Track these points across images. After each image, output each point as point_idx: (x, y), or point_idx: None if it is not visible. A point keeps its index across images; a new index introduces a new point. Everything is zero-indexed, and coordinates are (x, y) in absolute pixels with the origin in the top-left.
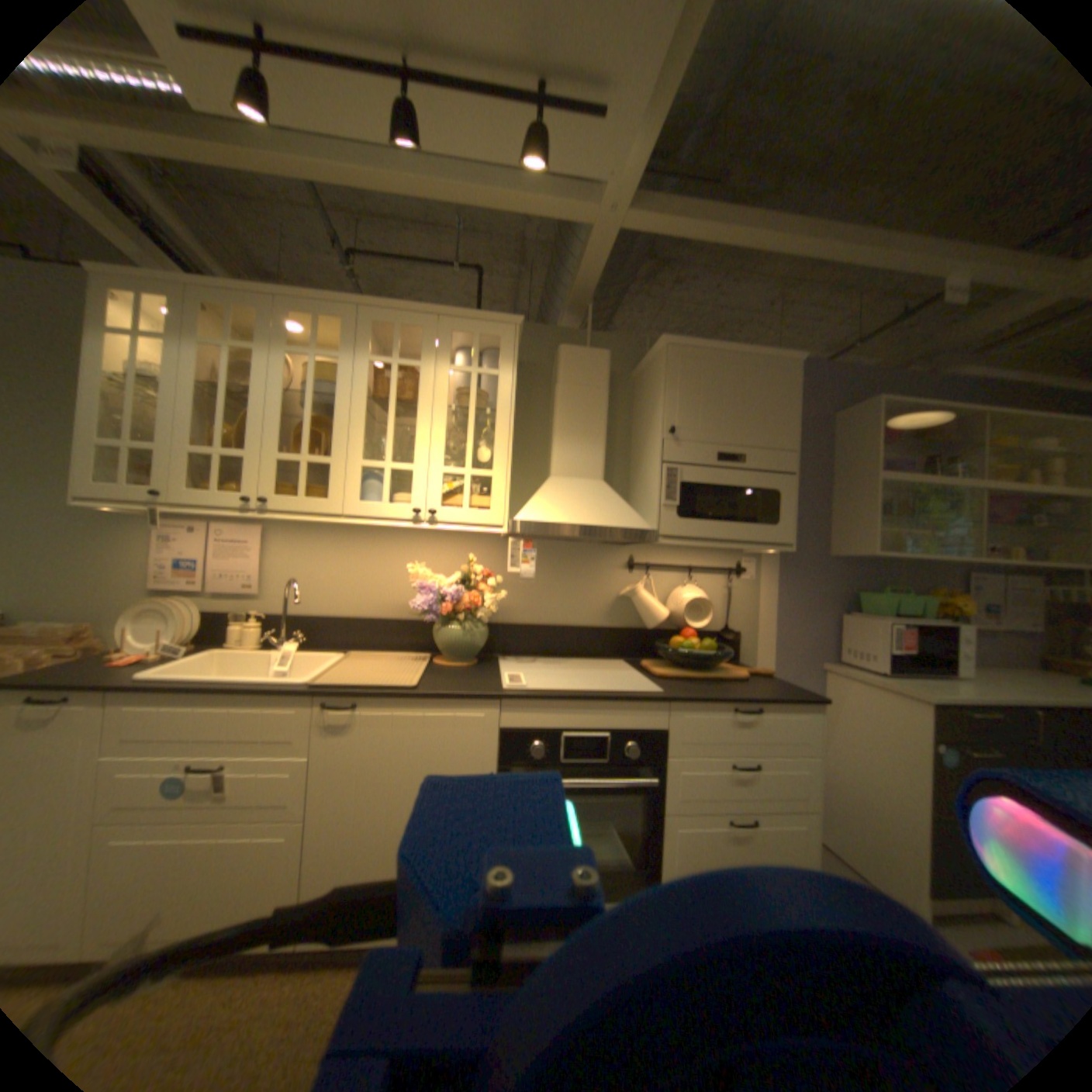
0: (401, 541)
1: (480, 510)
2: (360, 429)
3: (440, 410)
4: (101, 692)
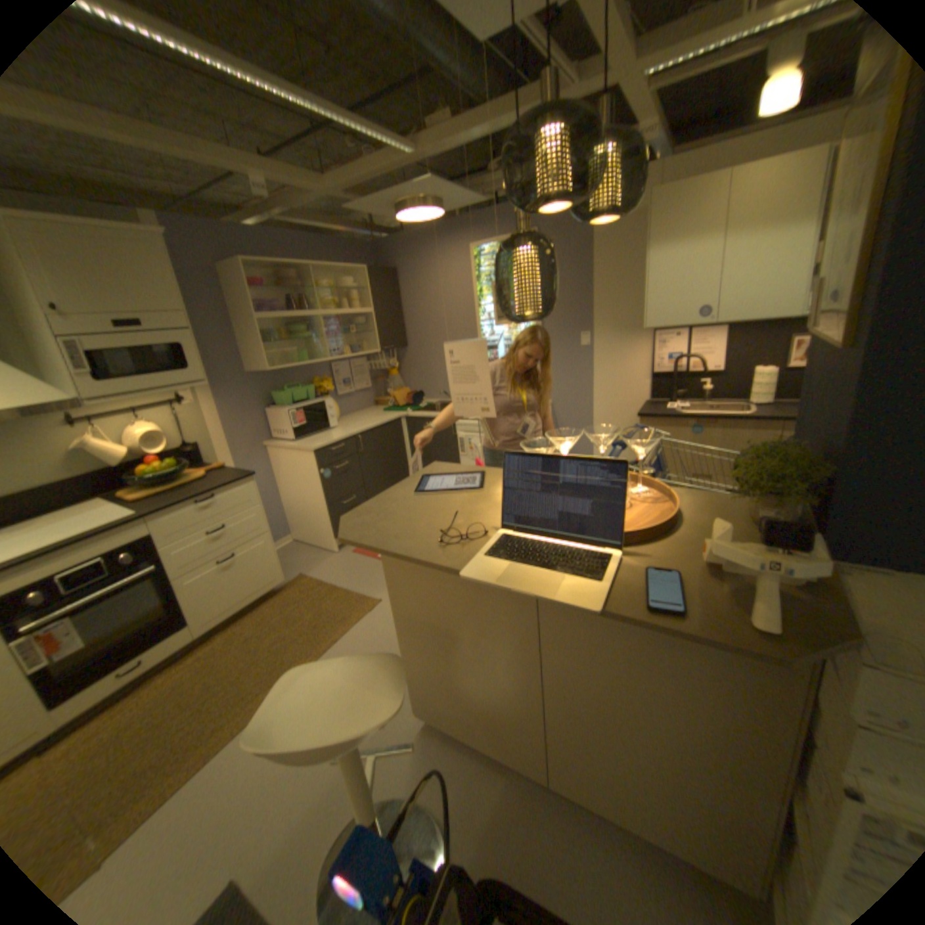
0: None
1: None
2: None
3: None
4: None
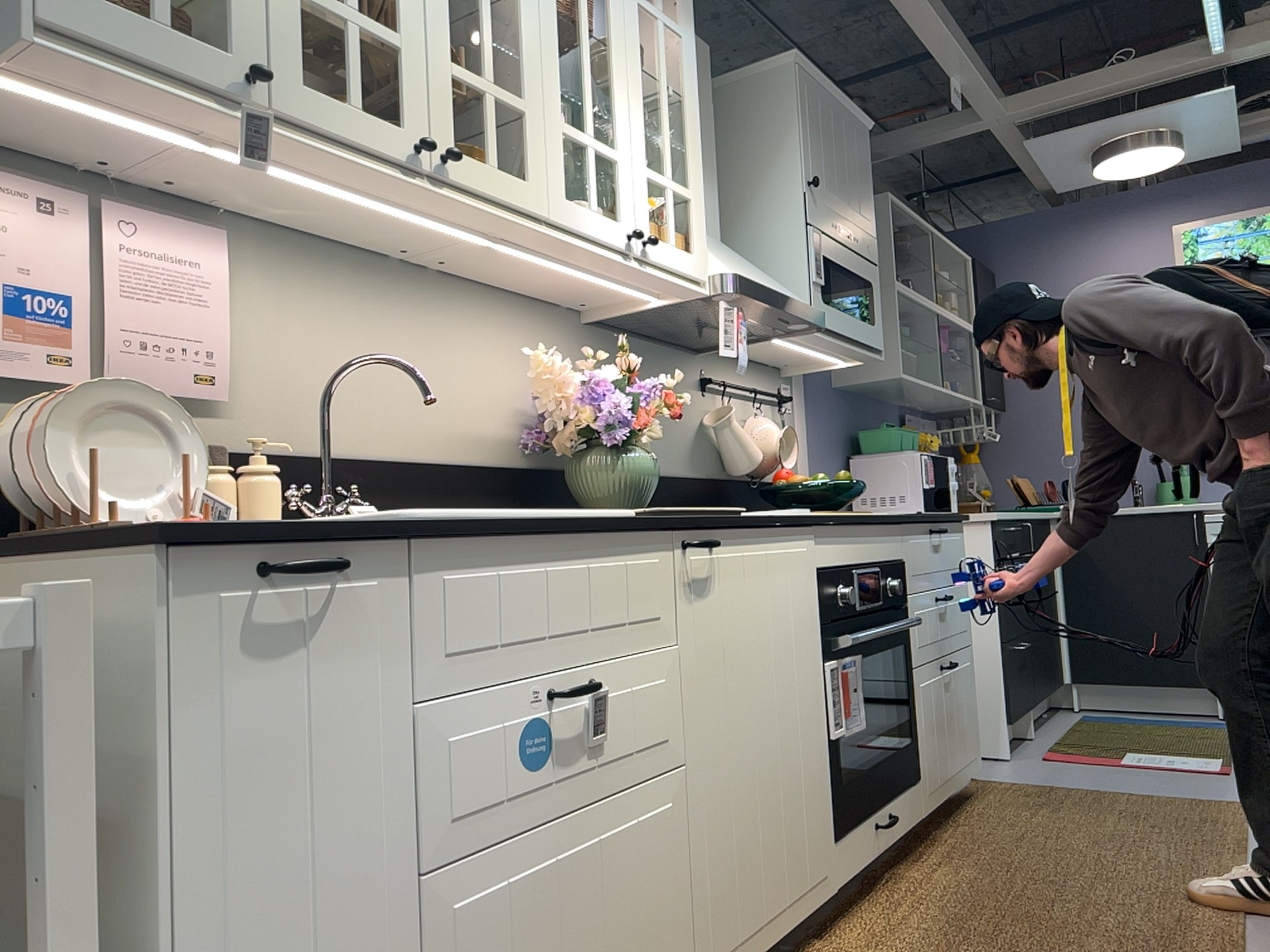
0: (461, 310)
1: (687, 252)
2: (556, 62)
3: (637, 70)
4: (407, 535)
